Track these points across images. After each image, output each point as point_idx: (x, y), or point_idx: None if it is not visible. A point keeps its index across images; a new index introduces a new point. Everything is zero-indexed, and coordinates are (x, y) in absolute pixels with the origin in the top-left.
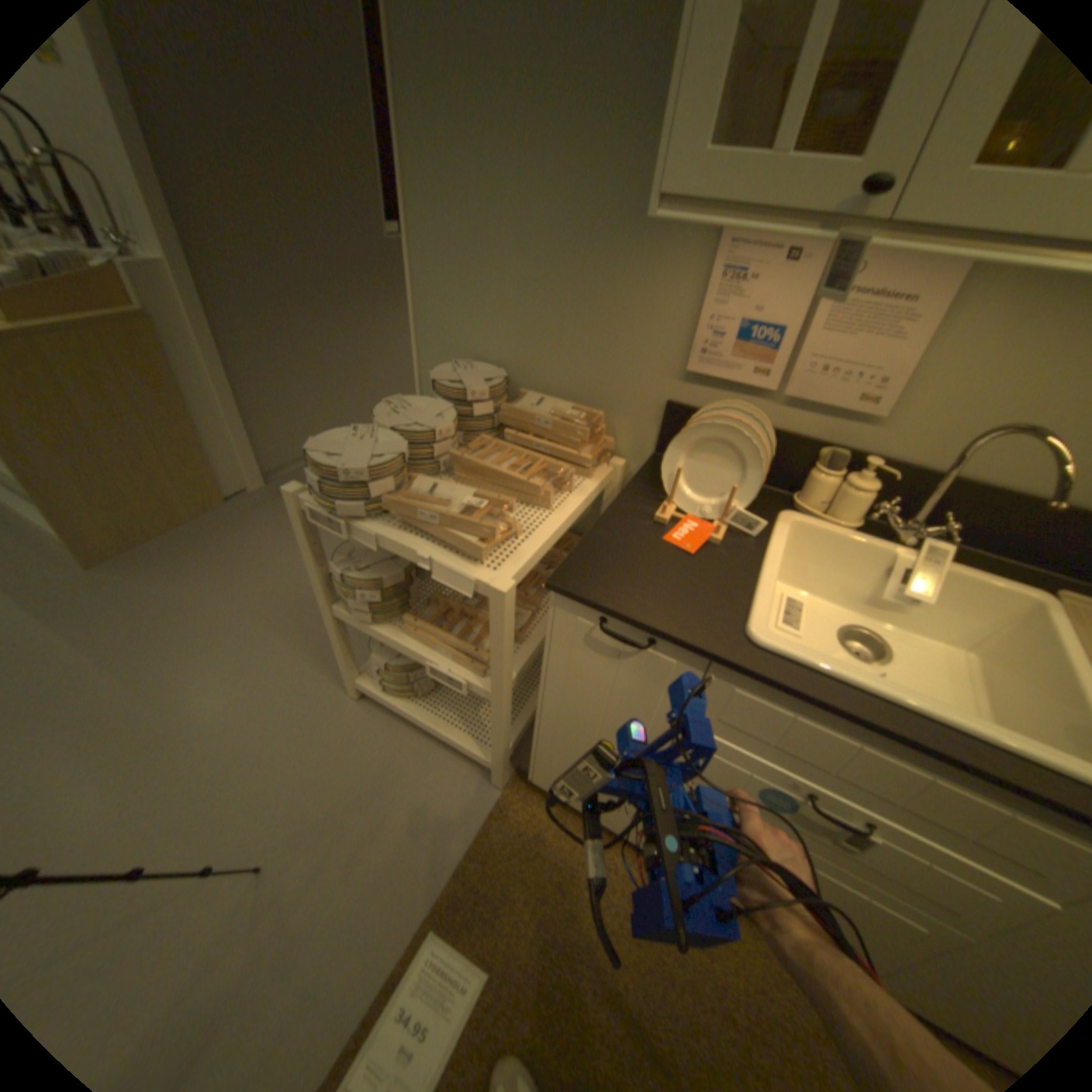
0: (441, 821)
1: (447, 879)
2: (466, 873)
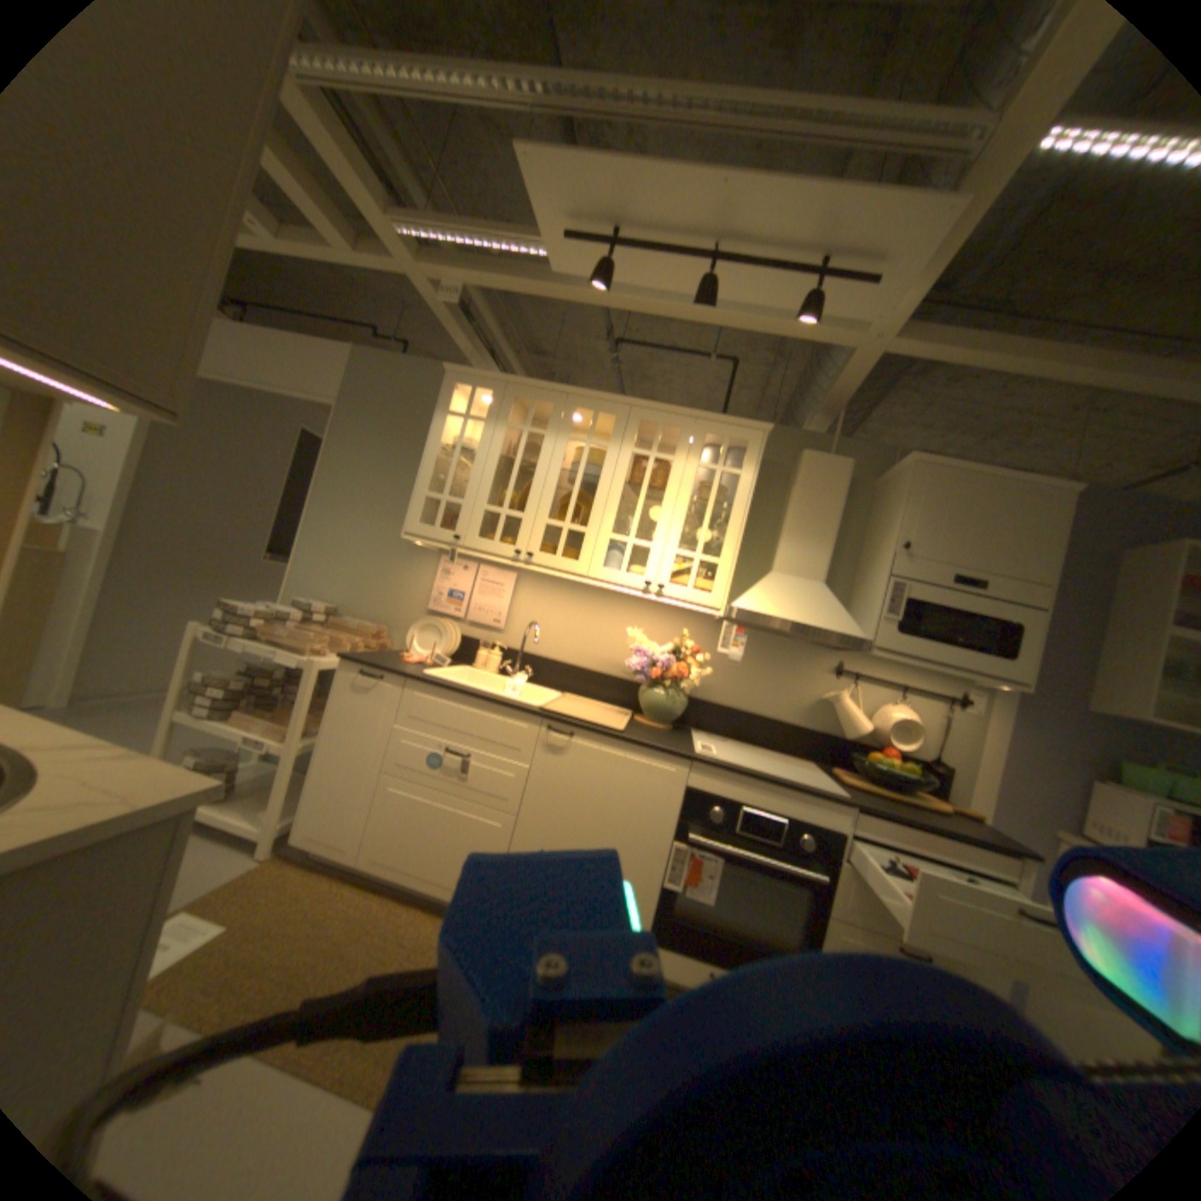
0: (202, 872)
1: (200, 894)
2: (217, 892)
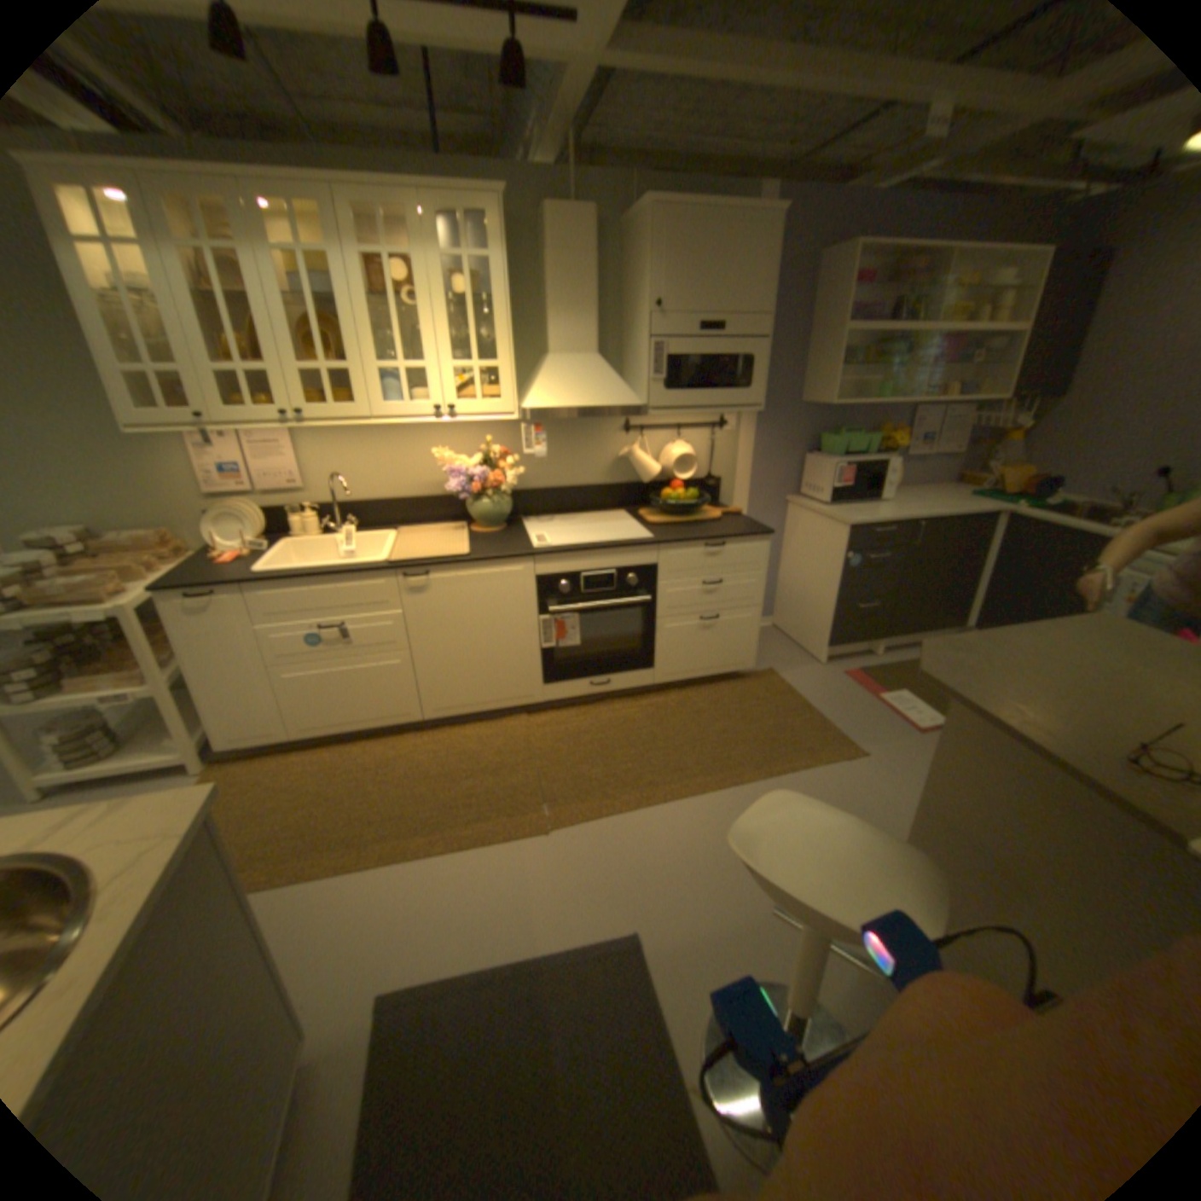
0: None
1: None
2: None
